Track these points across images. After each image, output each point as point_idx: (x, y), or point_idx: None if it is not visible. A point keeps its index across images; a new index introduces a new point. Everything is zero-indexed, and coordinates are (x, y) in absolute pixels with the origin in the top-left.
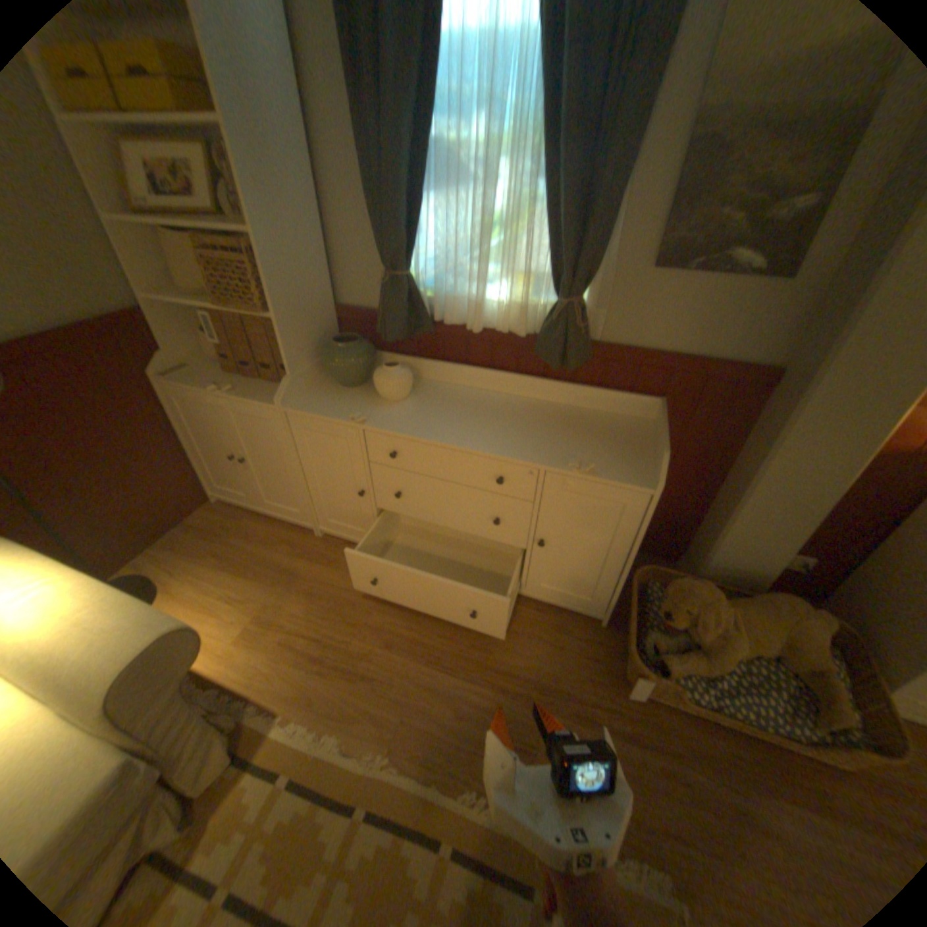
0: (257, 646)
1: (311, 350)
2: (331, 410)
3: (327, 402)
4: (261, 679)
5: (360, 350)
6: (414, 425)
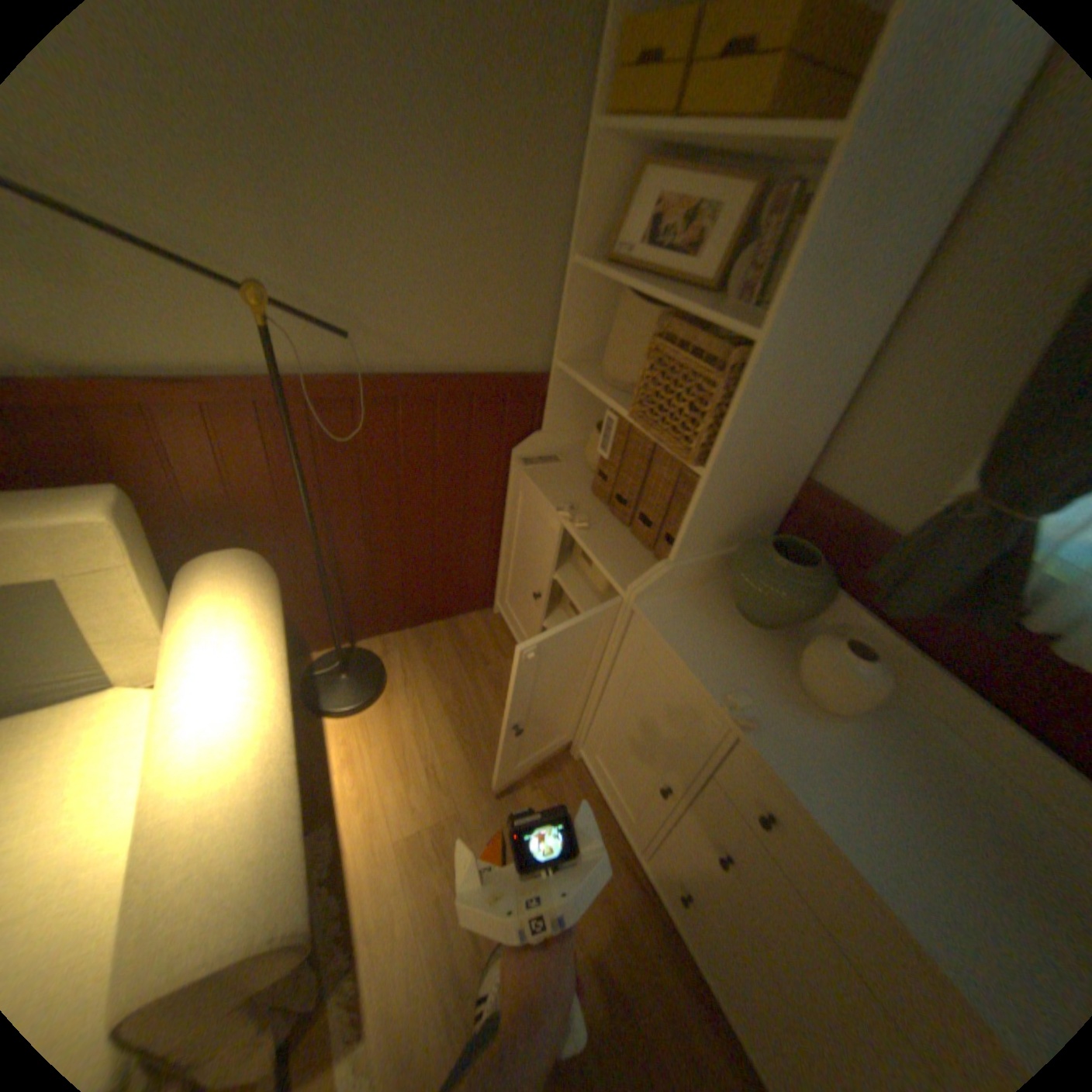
0: (416, 879)
1: (728, 535)
2: (705, 656)
3: (704, 633)
4: (388, 945)
5: (816, 586)
6: (853, 813)
